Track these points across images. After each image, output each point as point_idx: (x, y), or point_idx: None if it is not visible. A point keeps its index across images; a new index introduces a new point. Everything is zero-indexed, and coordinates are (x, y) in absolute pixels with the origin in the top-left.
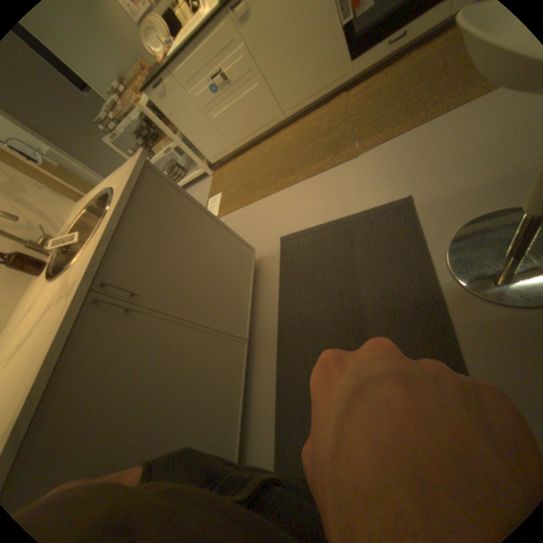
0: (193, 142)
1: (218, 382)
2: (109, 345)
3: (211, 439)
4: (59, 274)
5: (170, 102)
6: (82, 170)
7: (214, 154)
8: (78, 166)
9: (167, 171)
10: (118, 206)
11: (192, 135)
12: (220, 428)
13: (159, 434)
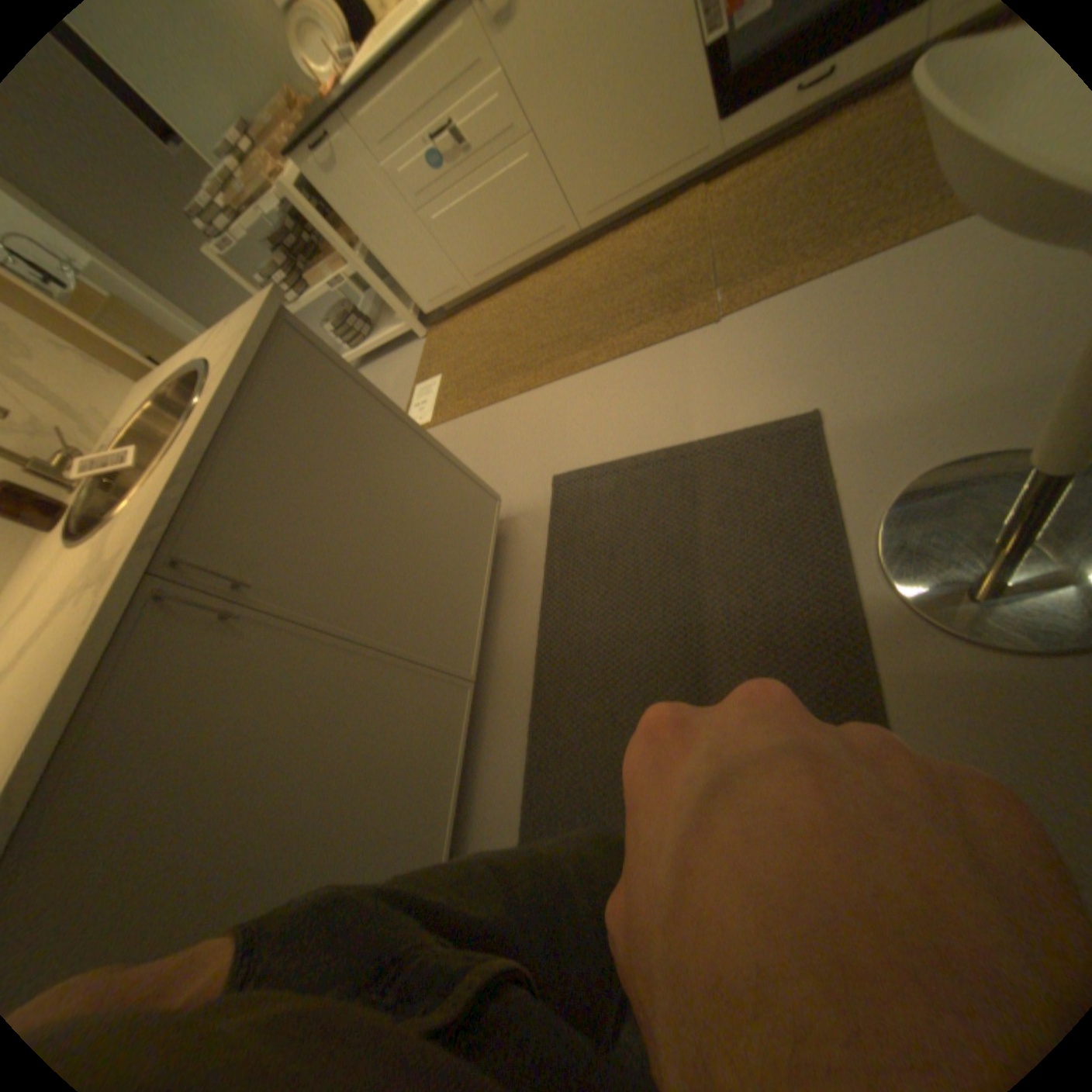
0: (387, 267)
1: (408, 764)
2: (182, 687)
3: (386, 877)
4: (90, 532)
5: (344, 181)
6: (158, 308)
7: (430, 294)
8: (150, 301)
9: (332, 323)
10: (216, 402)
11: (387, 253)
12: (407, 855)
13: (279, 866)
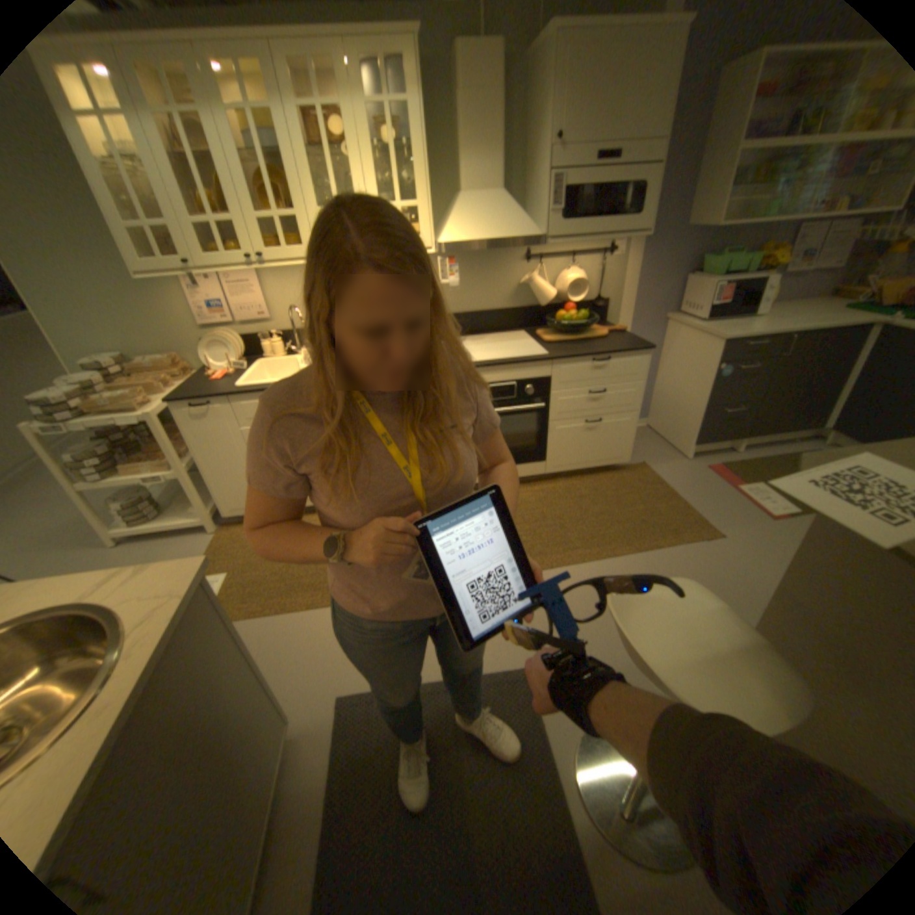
0: (208, 482)
1: None
2: None
3: None
4: None
5: (206, 429)
6: None
7: (235, 507)
8: None
9: (121, 504)
10: (146, 674)
11: (214, 475)
12: None
13: None
